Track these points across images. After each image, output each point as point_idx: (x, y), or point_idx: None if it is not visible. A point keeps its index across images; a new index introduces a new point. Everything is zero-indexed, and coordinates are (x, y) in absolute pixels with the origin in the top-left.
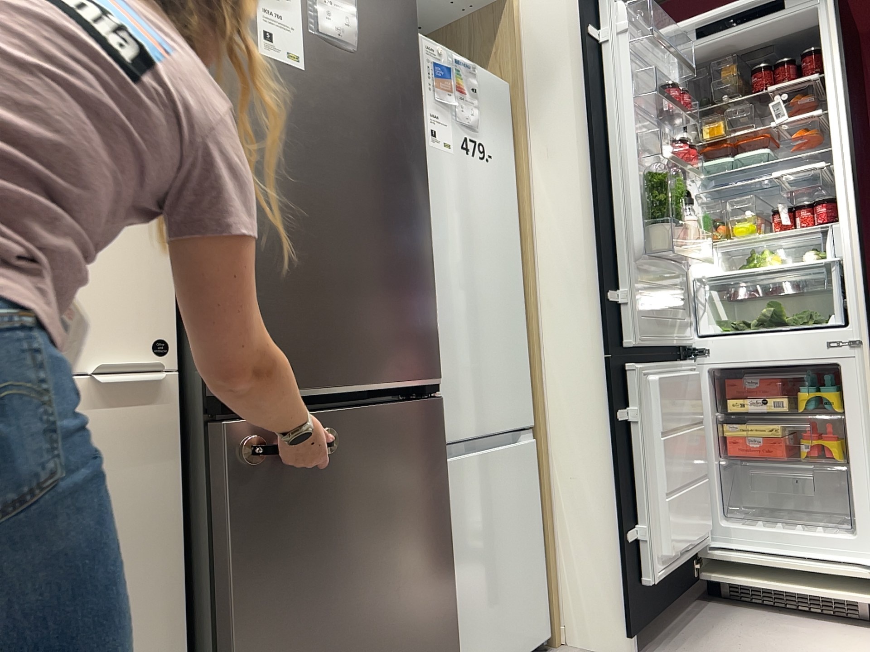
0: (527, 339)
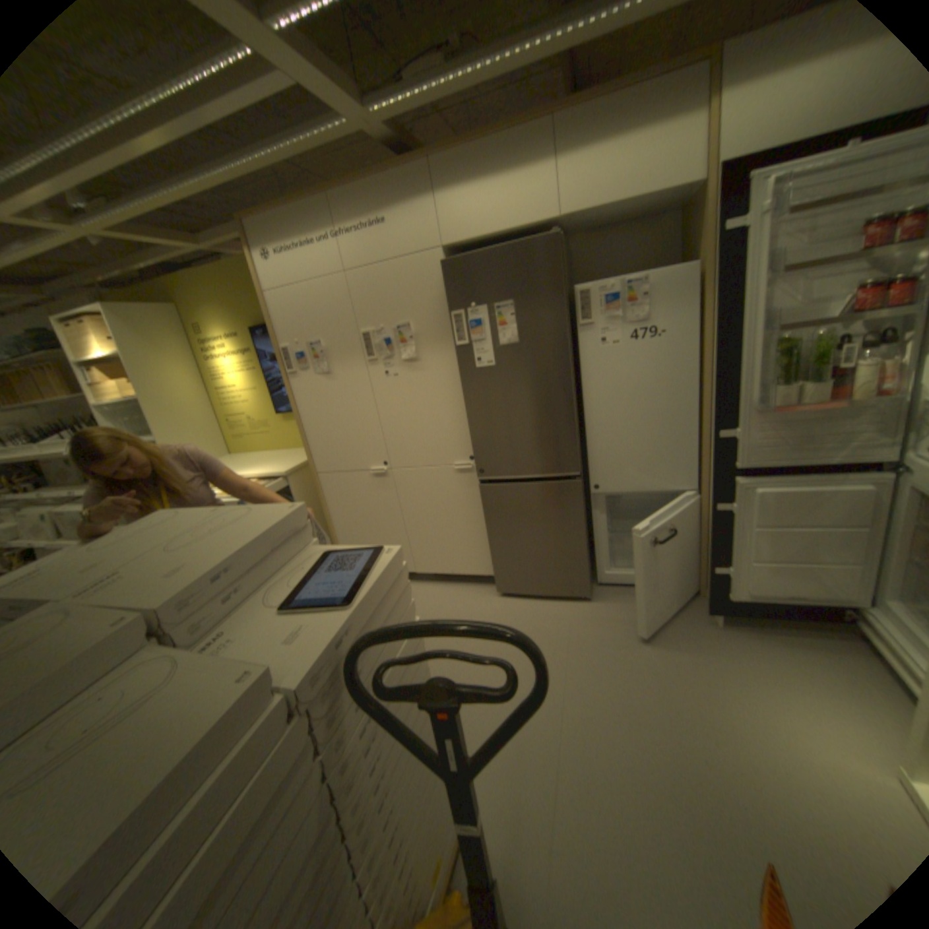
0: (702, 438)
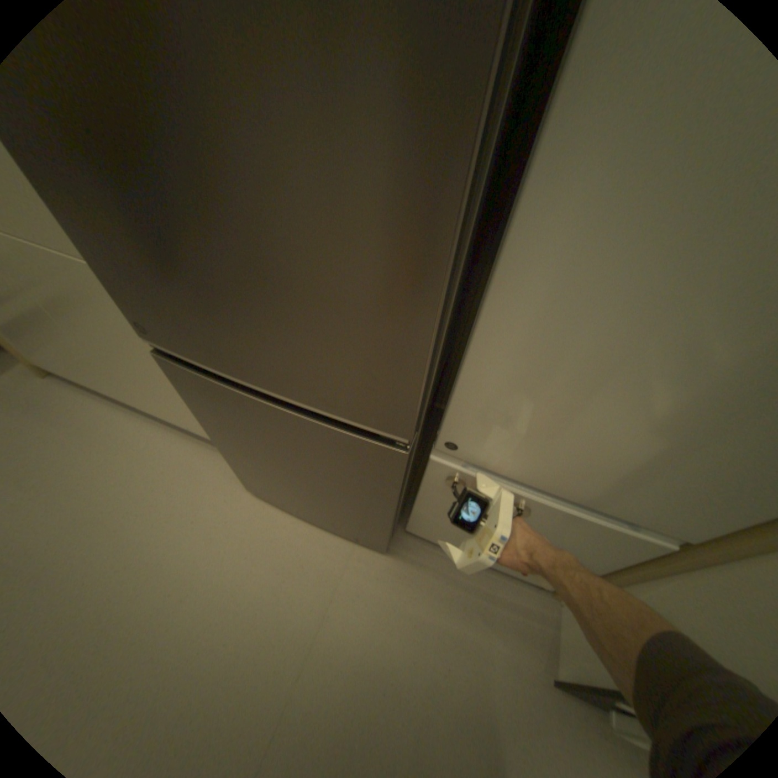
0: None
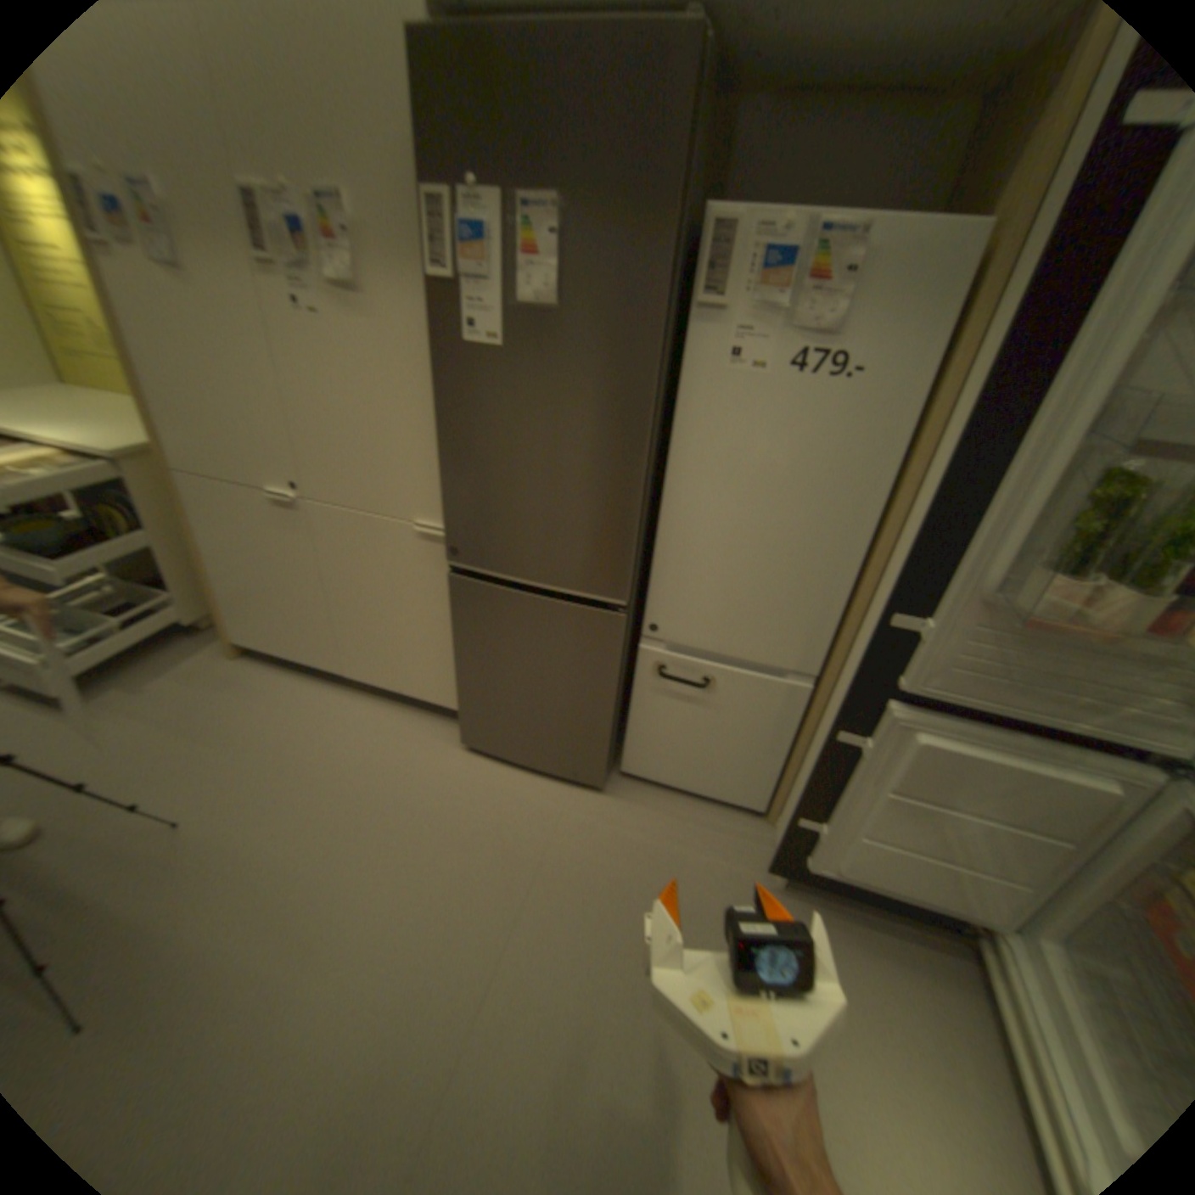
0: (855, 595)
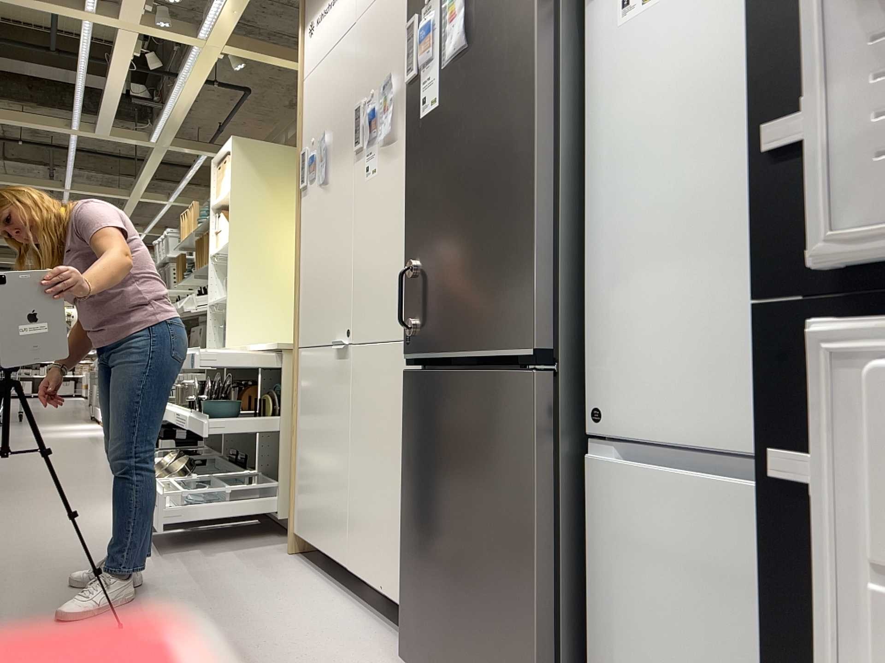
0: None
